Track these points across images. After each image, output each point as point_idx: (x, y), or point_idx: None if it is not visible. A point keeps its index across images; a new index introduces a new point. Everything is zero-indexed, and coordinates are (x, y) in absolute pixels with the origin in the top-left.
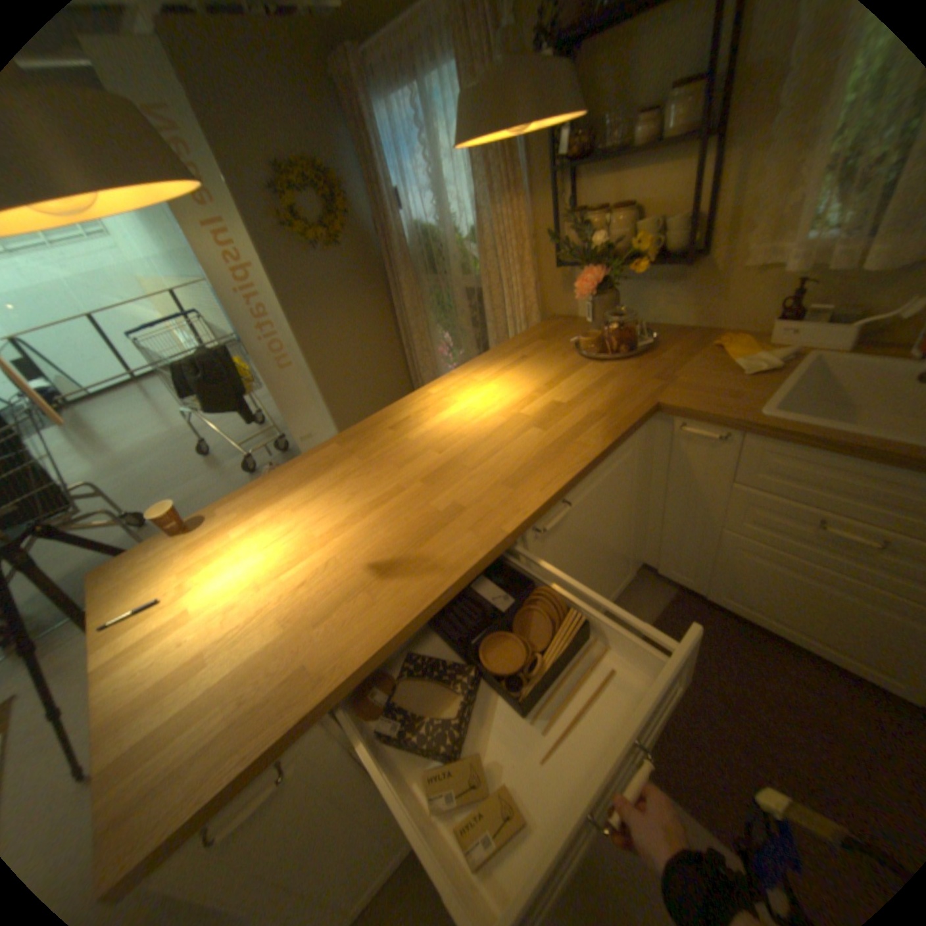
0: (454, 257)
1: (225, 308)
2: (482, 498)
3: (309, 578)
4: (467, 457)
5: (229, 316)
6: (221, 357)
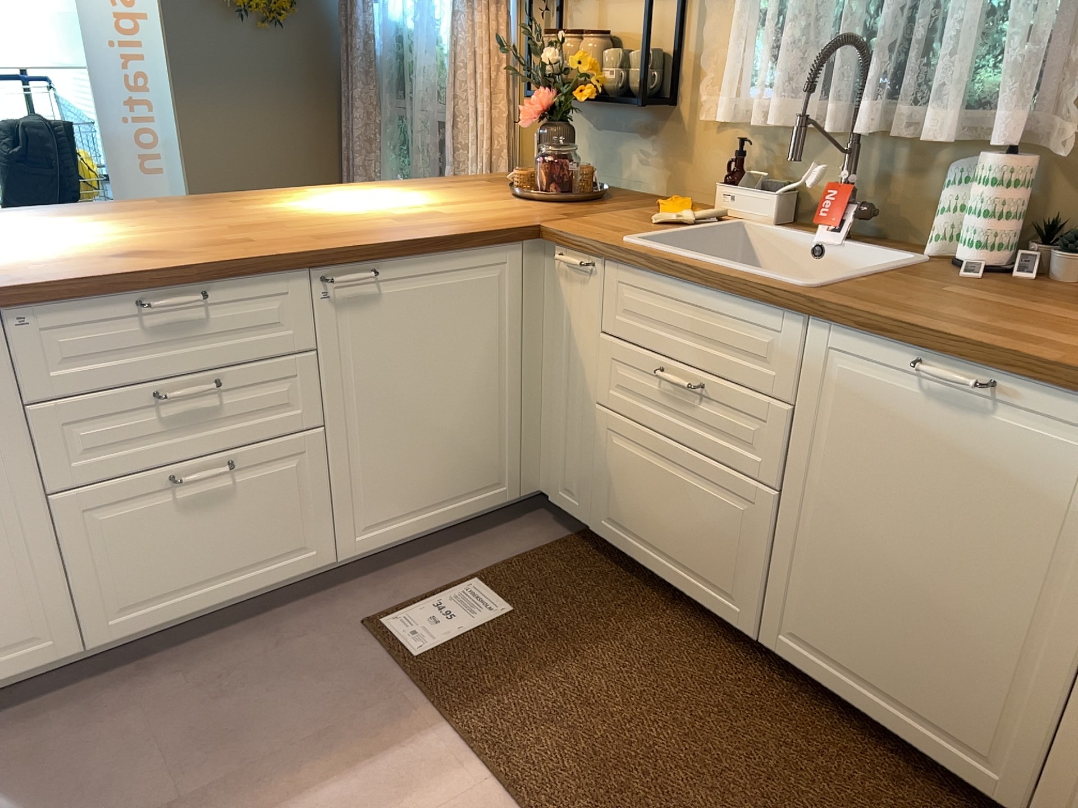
0: (429, 76)
1: (96, 64)
2: (280, 240)
3: (54, 250)
4: (296, 223)
5: (98, 76)
6: (67, 137)
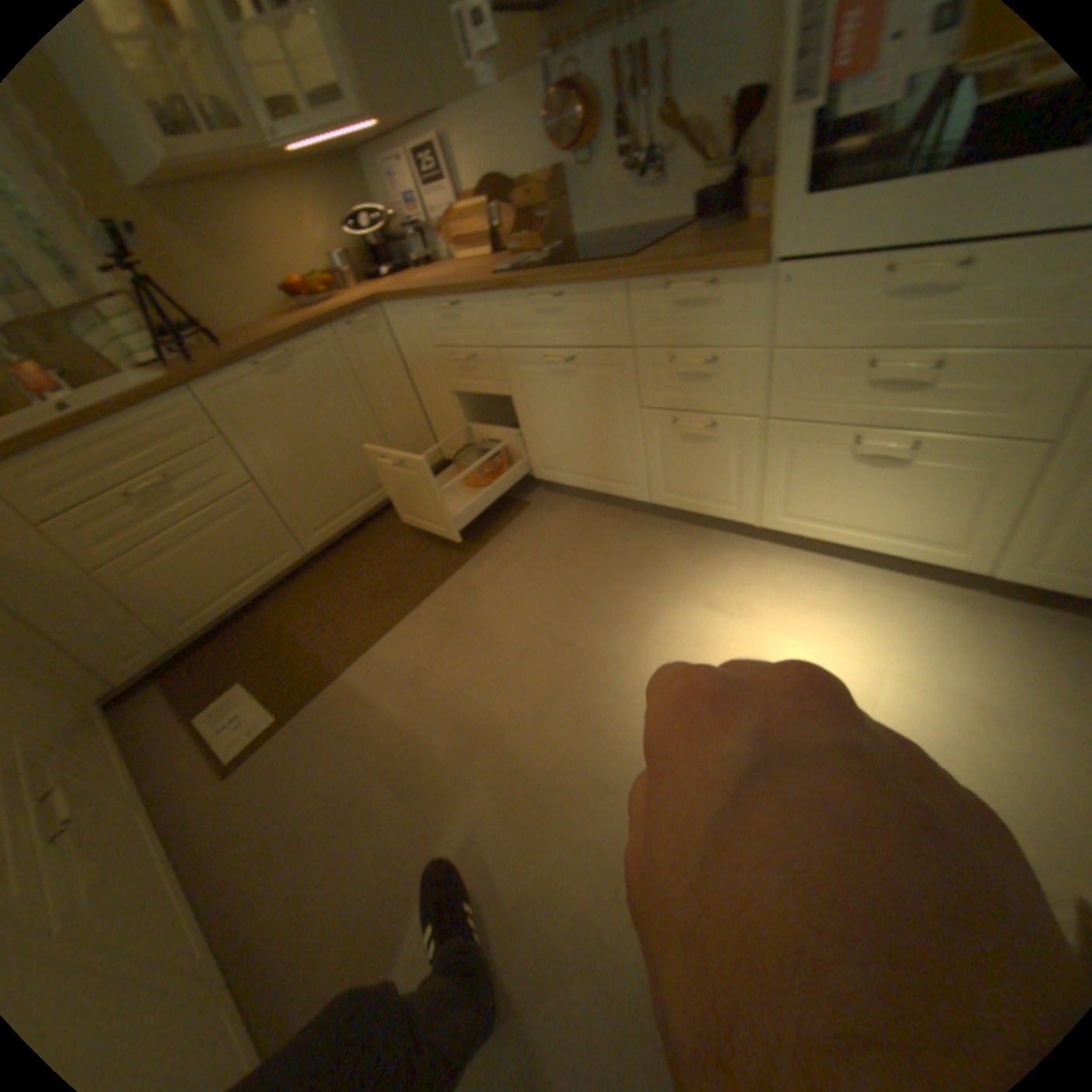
0: None
1: None
2: None
3: None
4: None
5: None
6: None
